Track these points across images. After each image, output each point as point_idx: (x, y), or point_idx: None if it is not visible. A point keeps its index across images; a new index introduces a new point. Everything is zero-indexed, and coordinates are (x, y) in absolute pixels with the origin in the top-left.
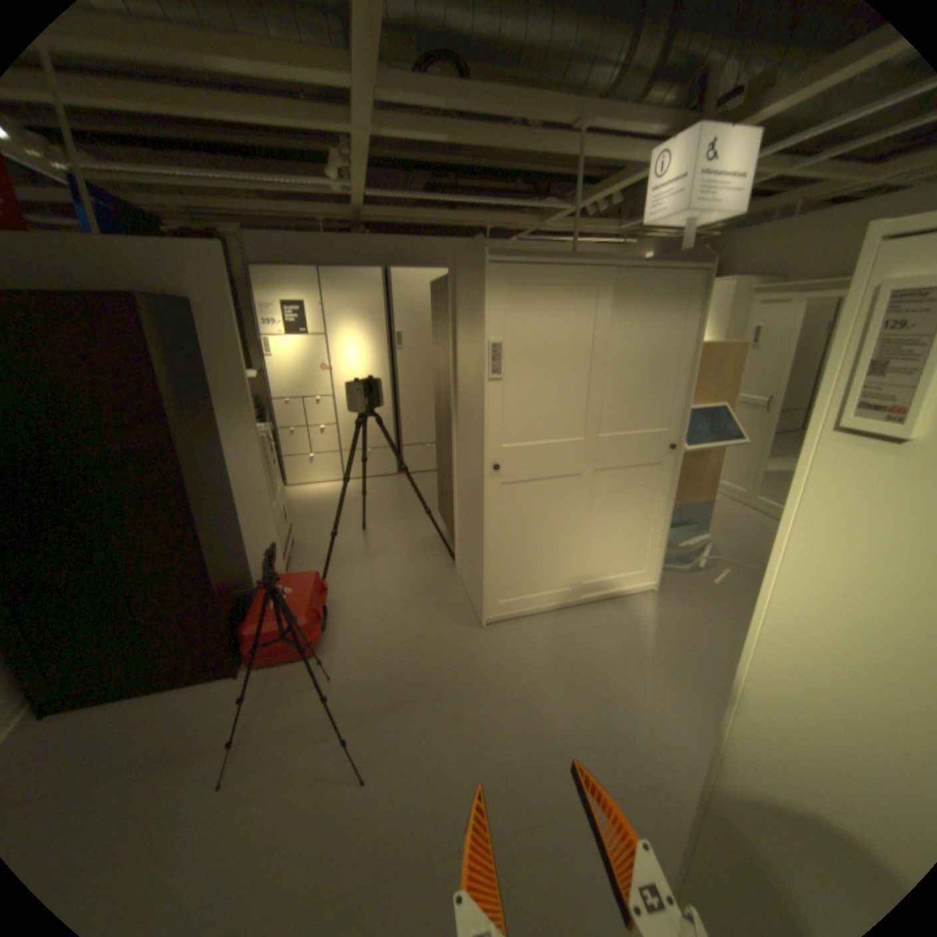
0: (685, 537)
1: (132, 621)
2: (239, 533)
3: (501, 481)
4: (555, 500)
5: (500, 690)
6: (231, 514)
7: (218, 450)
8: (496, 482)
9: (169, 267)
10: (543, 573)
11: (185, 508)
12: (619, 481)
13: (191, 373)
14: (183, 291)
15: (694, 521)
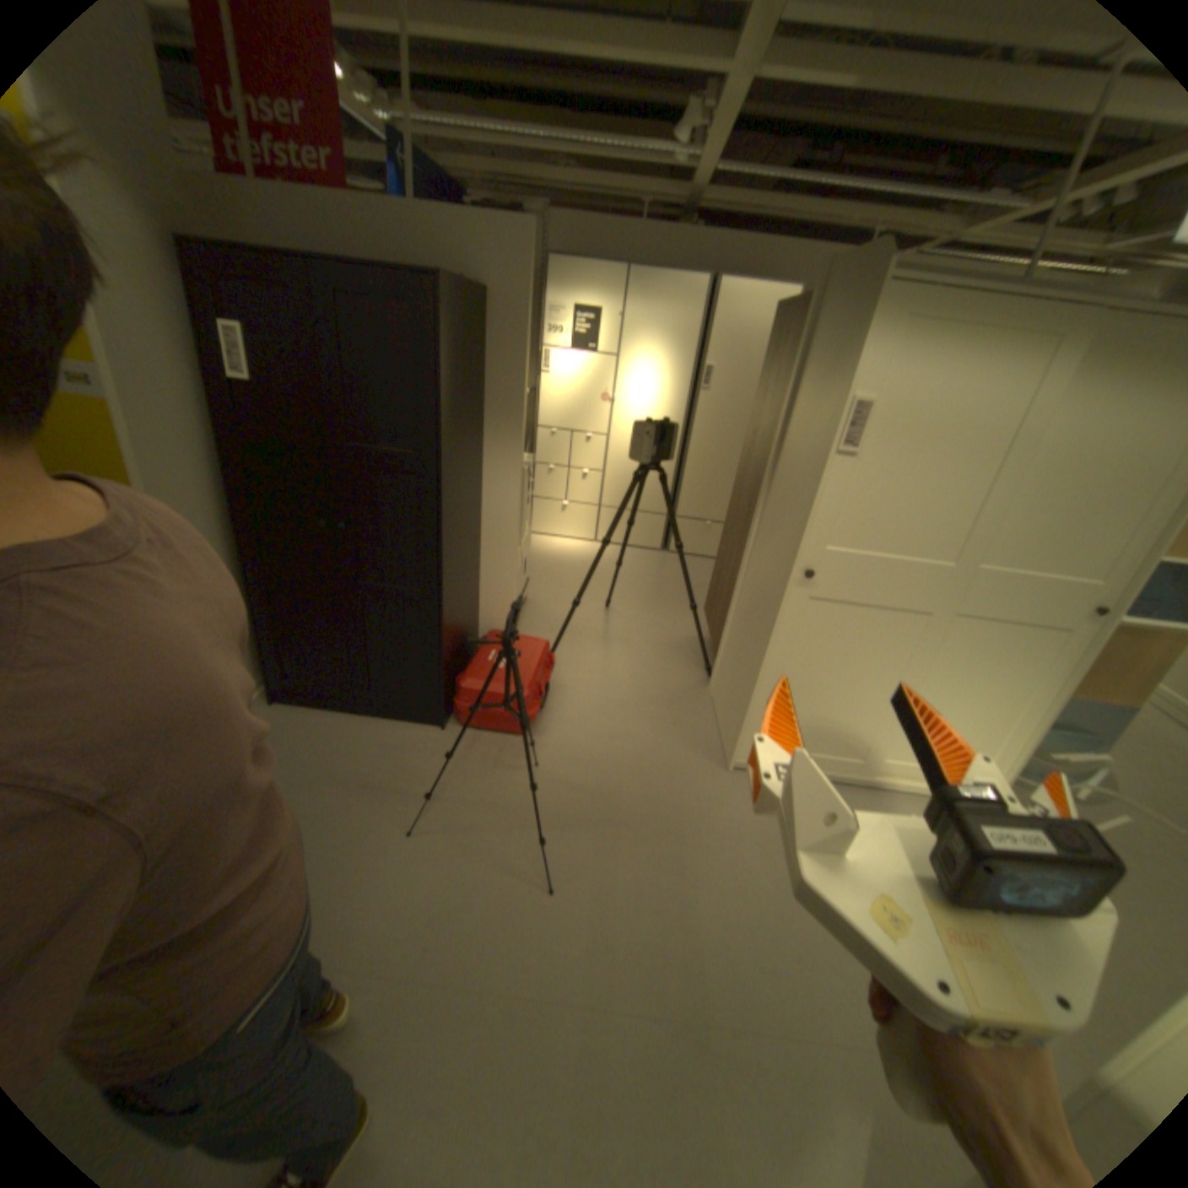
0: (1067, 748)
1: (364, 637)
2: (478, 574)
3: (811, 594)
4: (881, 640)
5: (735, 854)
6: (475, 551)
7: (478, 475)
8: (804, 593)
9: (475, 246)
10: (831, 731)
11: (437, 532)
12: (991, 639)
13: (472, 378)
14: (483, 277)
15: (1089, 729)
